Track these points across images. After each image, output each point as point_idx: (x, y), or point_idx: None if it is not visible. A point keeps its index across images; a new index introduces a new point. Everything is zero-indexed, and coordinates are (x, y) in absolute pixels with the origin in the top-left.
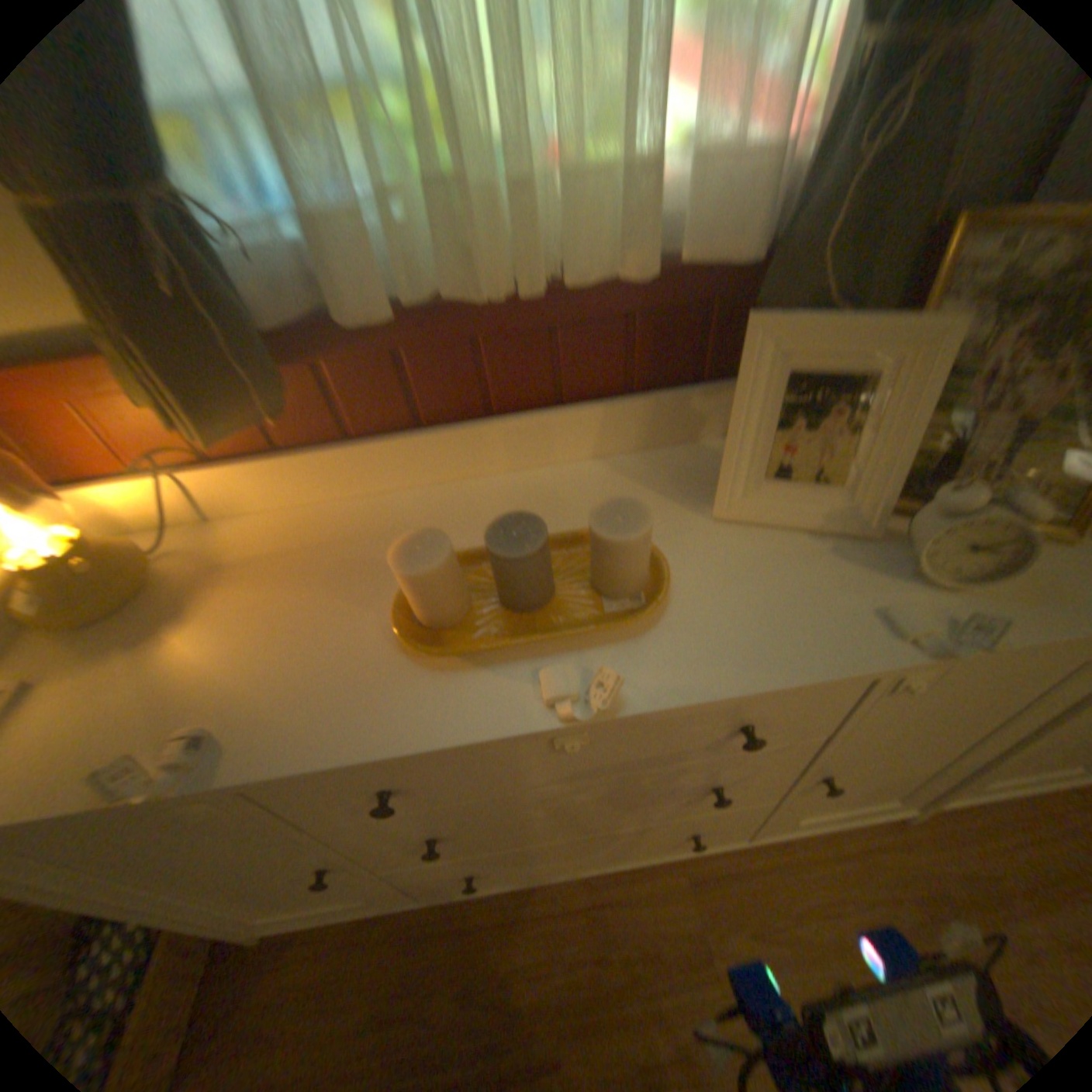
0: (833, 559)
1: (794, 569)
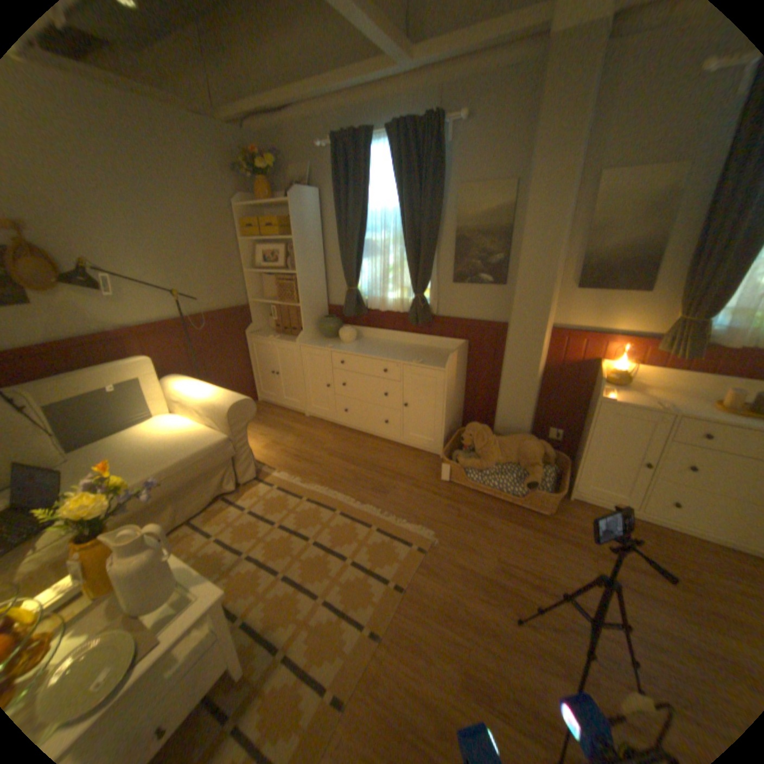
0: None
1: None
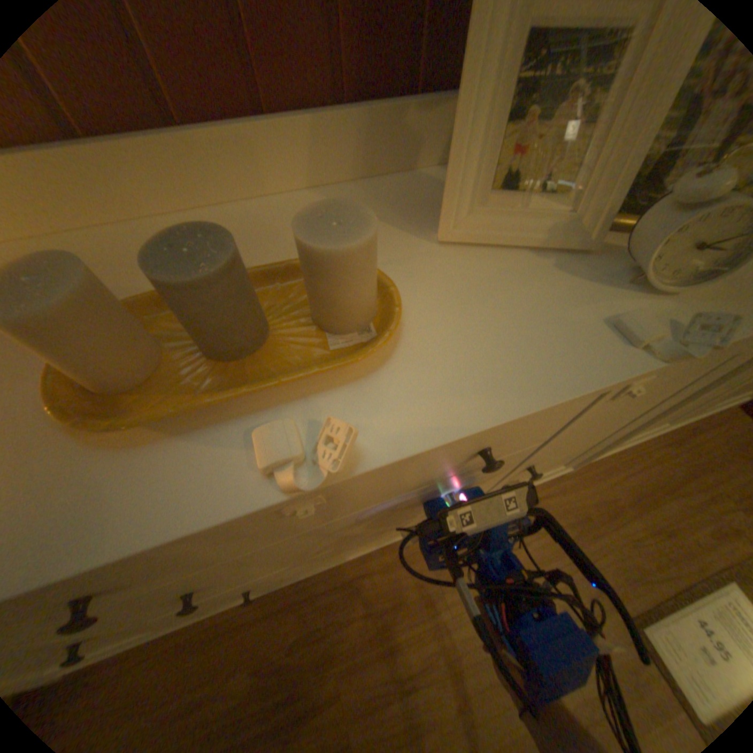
0: (557, 274)
1: (523, 286)
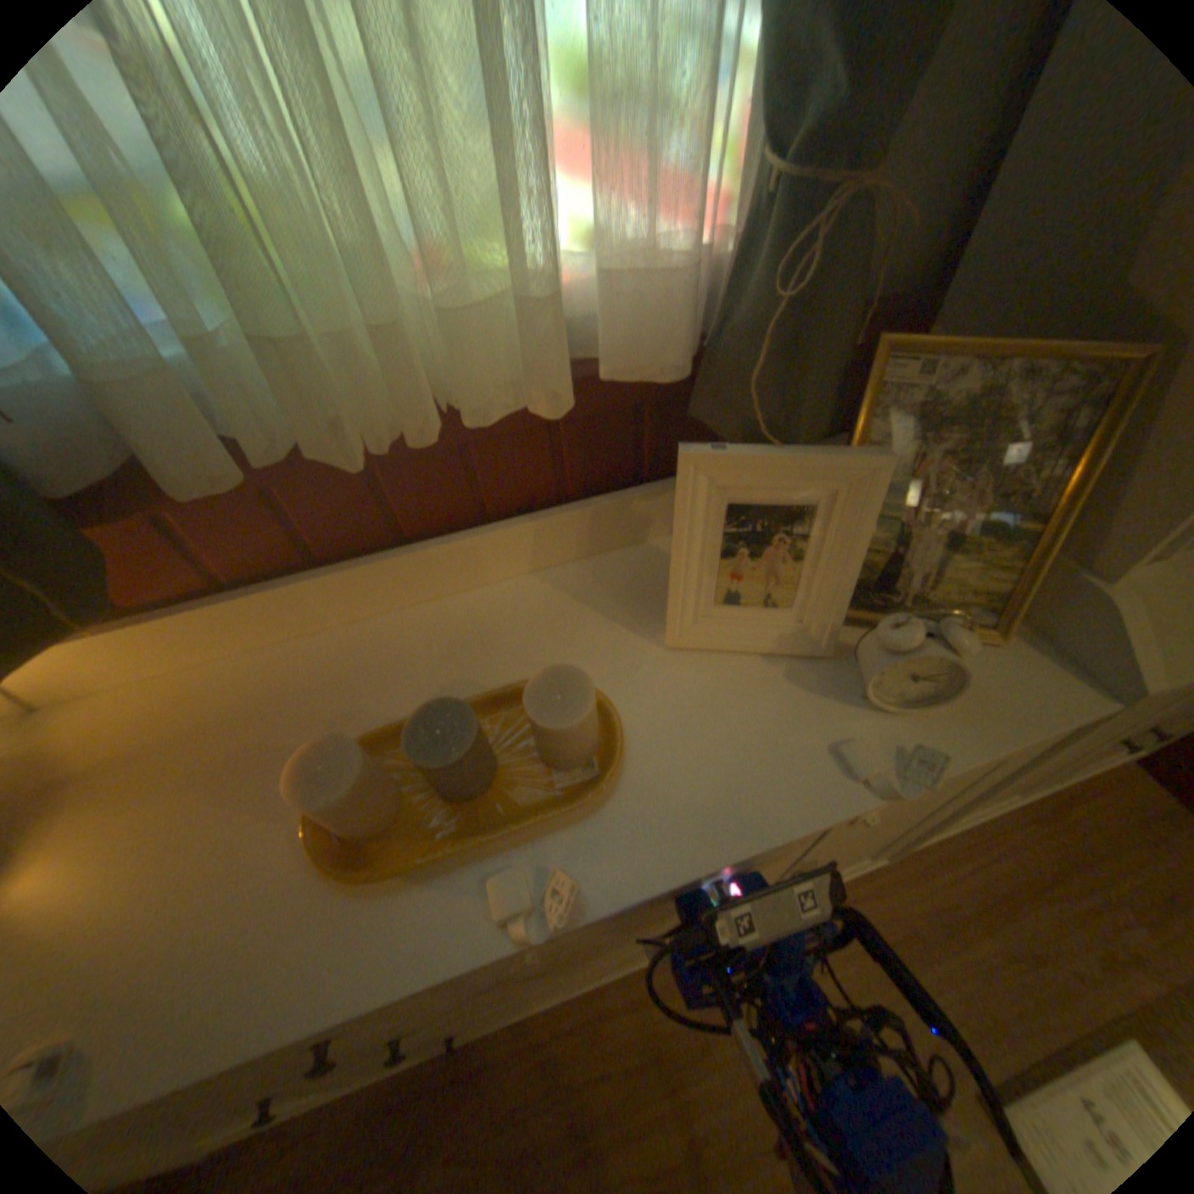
0: (787, 687)
1: (749, 704)
